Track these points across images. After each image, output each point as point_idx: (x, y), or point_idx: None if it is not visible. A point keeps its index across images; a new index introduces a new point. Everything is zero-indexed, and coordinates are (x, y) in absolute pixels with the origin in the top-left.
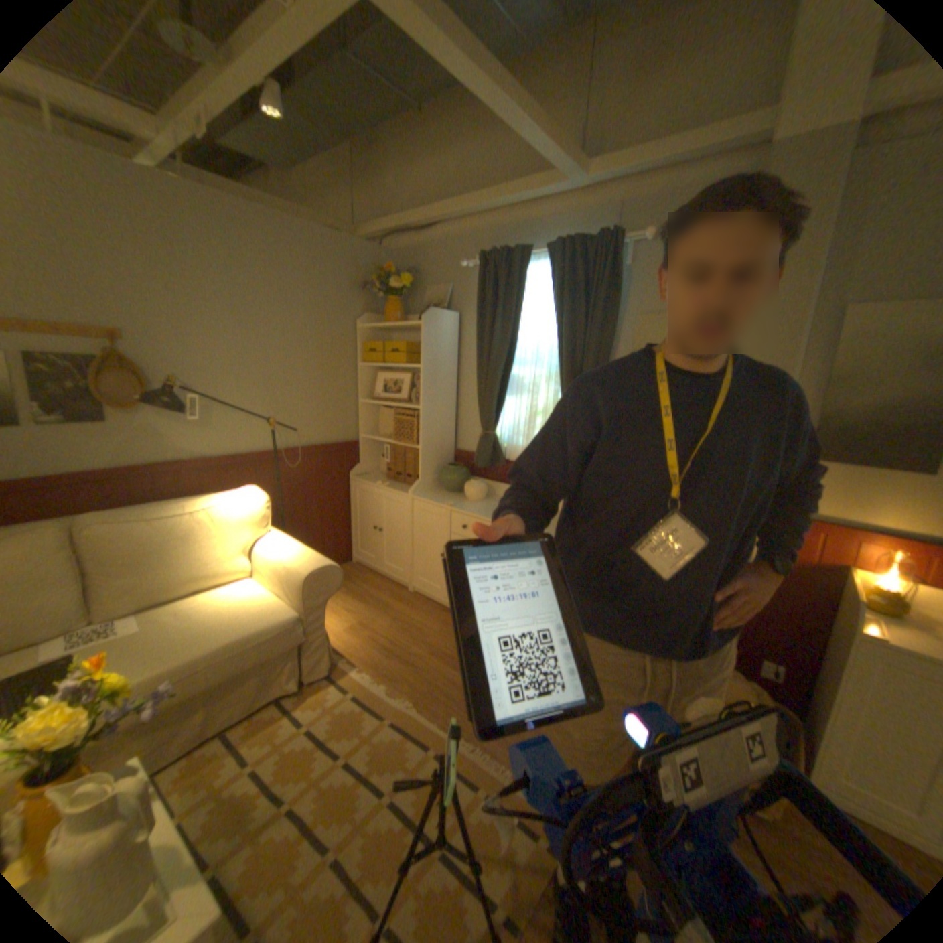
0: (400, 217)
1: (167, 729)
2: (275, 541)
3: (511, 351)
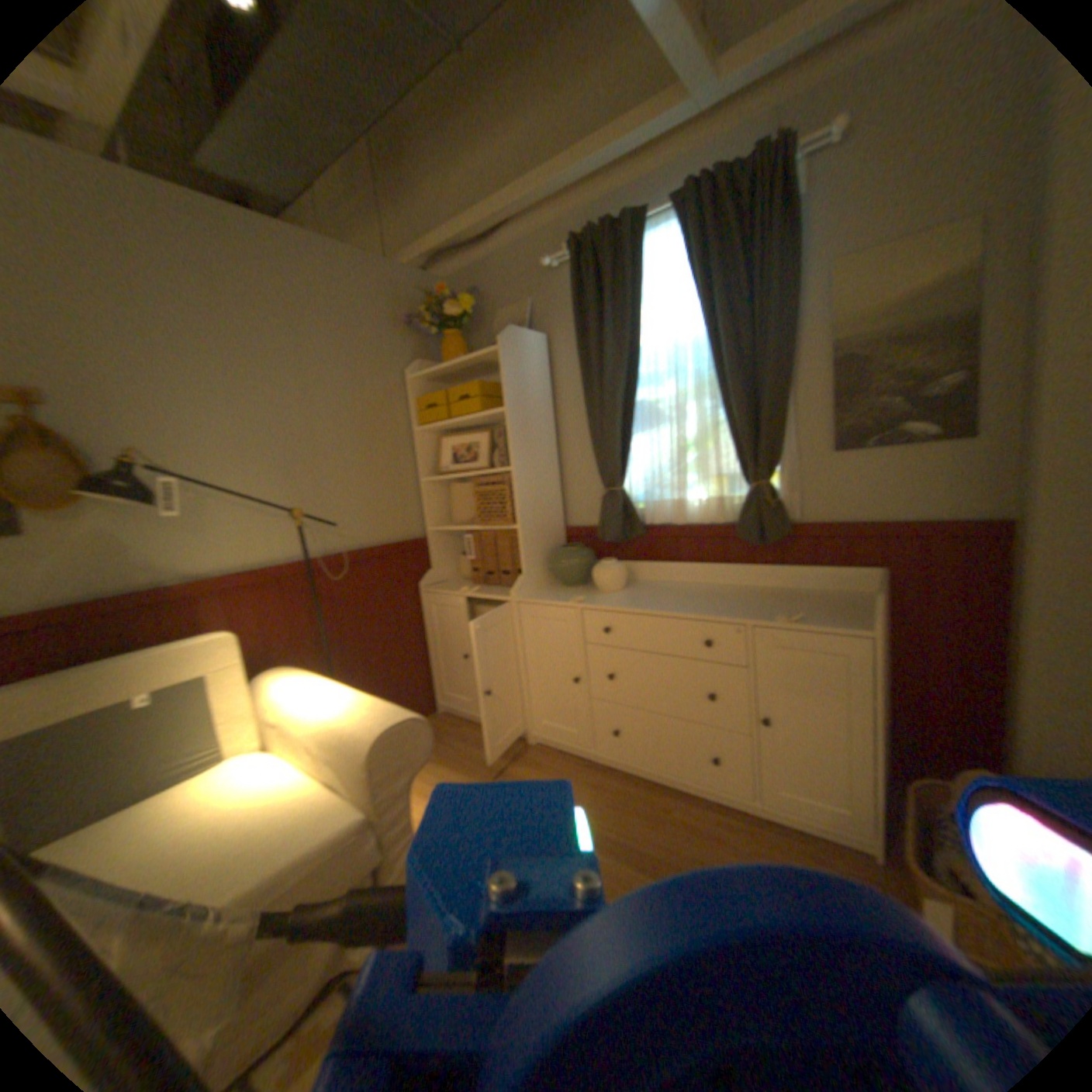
0: (449, 225)
1: None
2: (318, 689)
3: (634, 364)
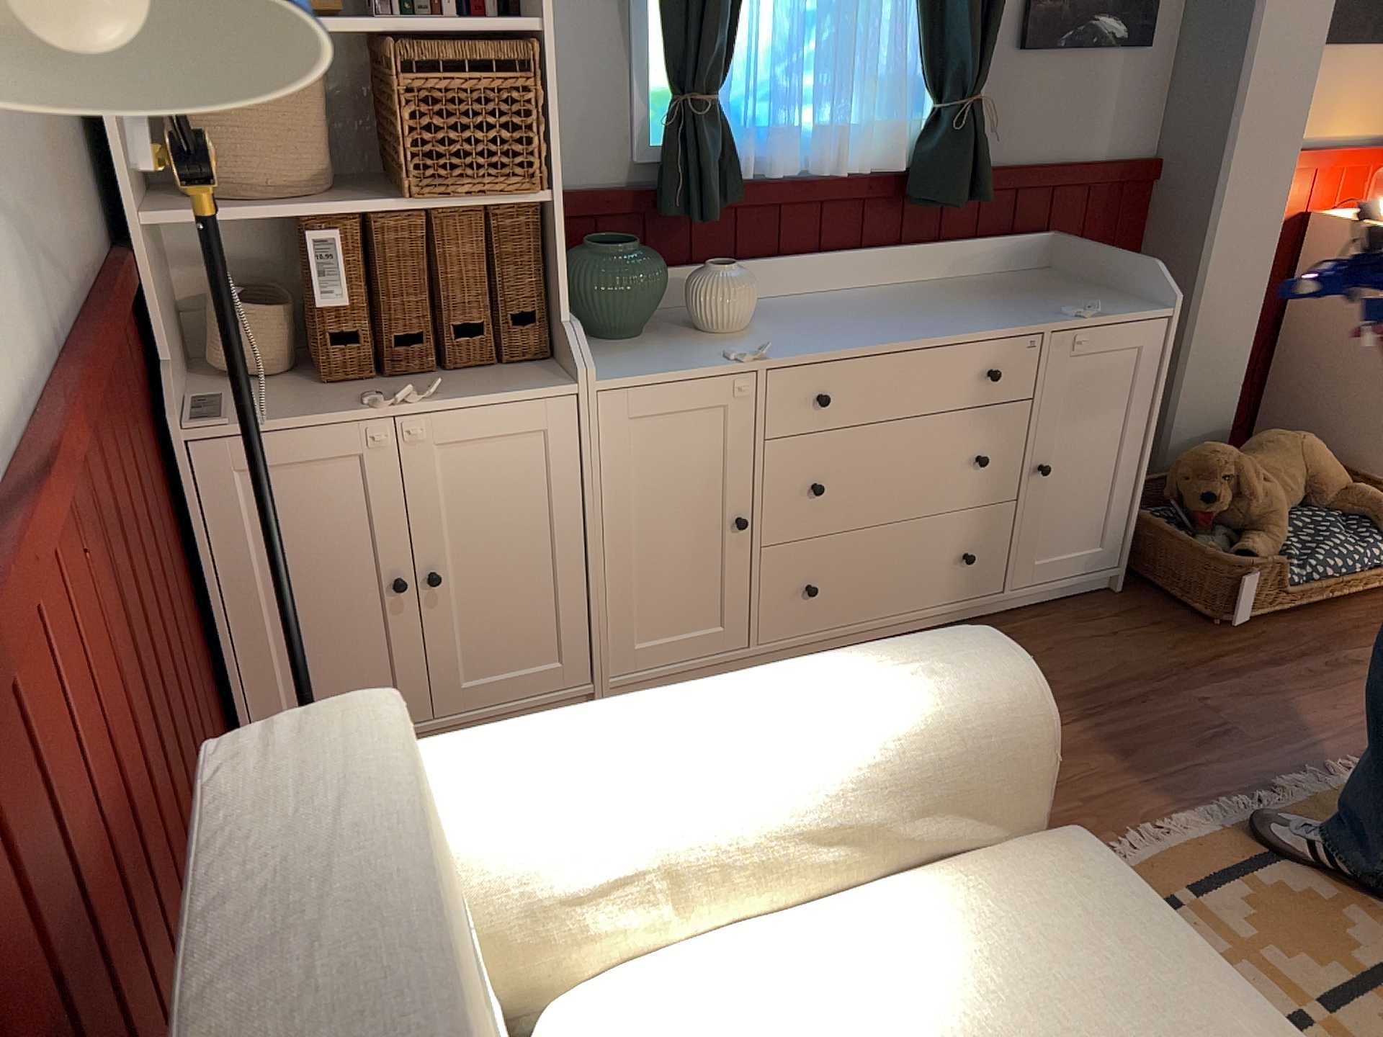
0: None
1: None
2: (658, 727)
3: None
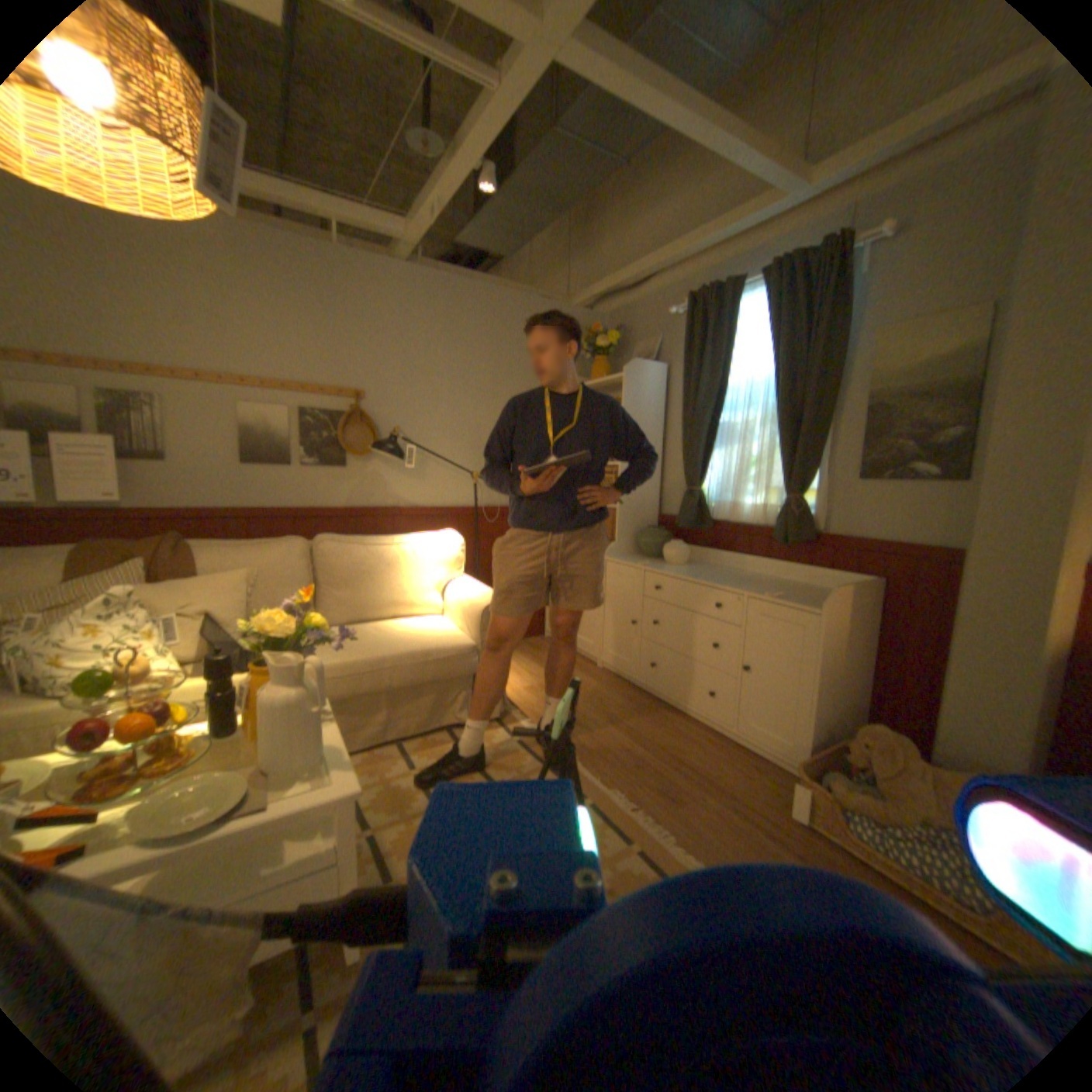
0: (612, 277)
1: (356, 715)
2: (465, 581)
3: (723, 394)
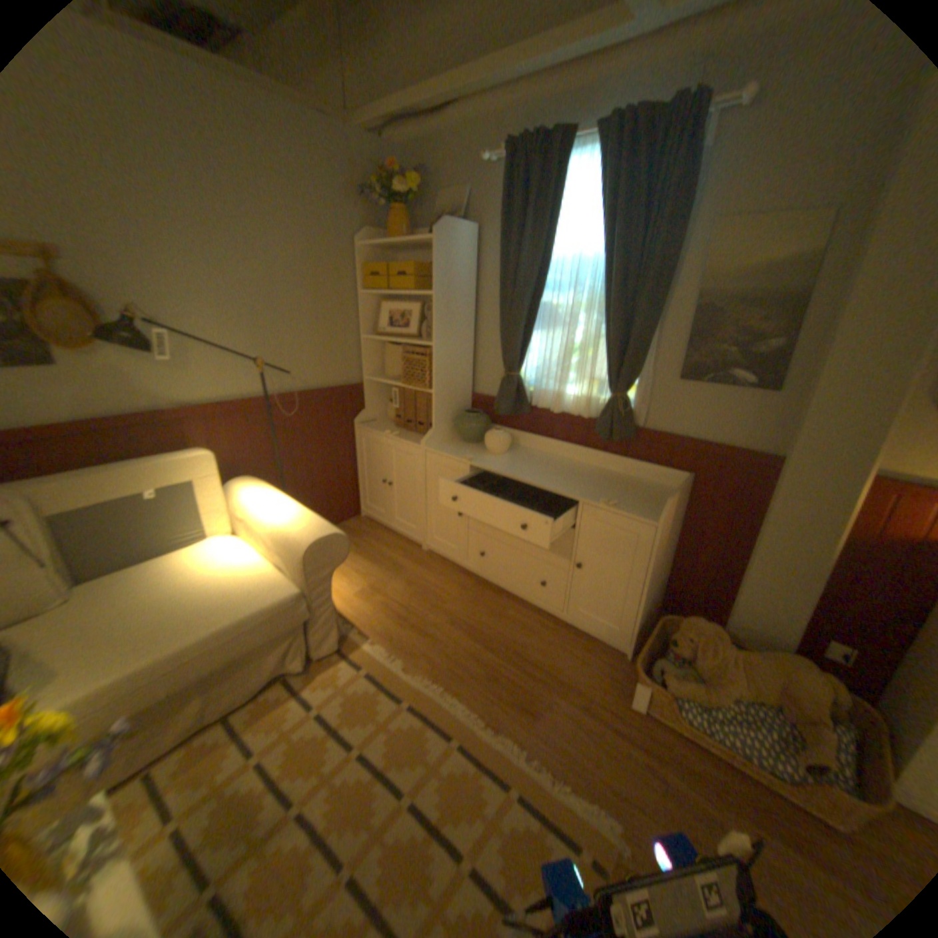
0: (405, 95)
1: (159, 718)
2: (272, 500)
3: (544, 272)
